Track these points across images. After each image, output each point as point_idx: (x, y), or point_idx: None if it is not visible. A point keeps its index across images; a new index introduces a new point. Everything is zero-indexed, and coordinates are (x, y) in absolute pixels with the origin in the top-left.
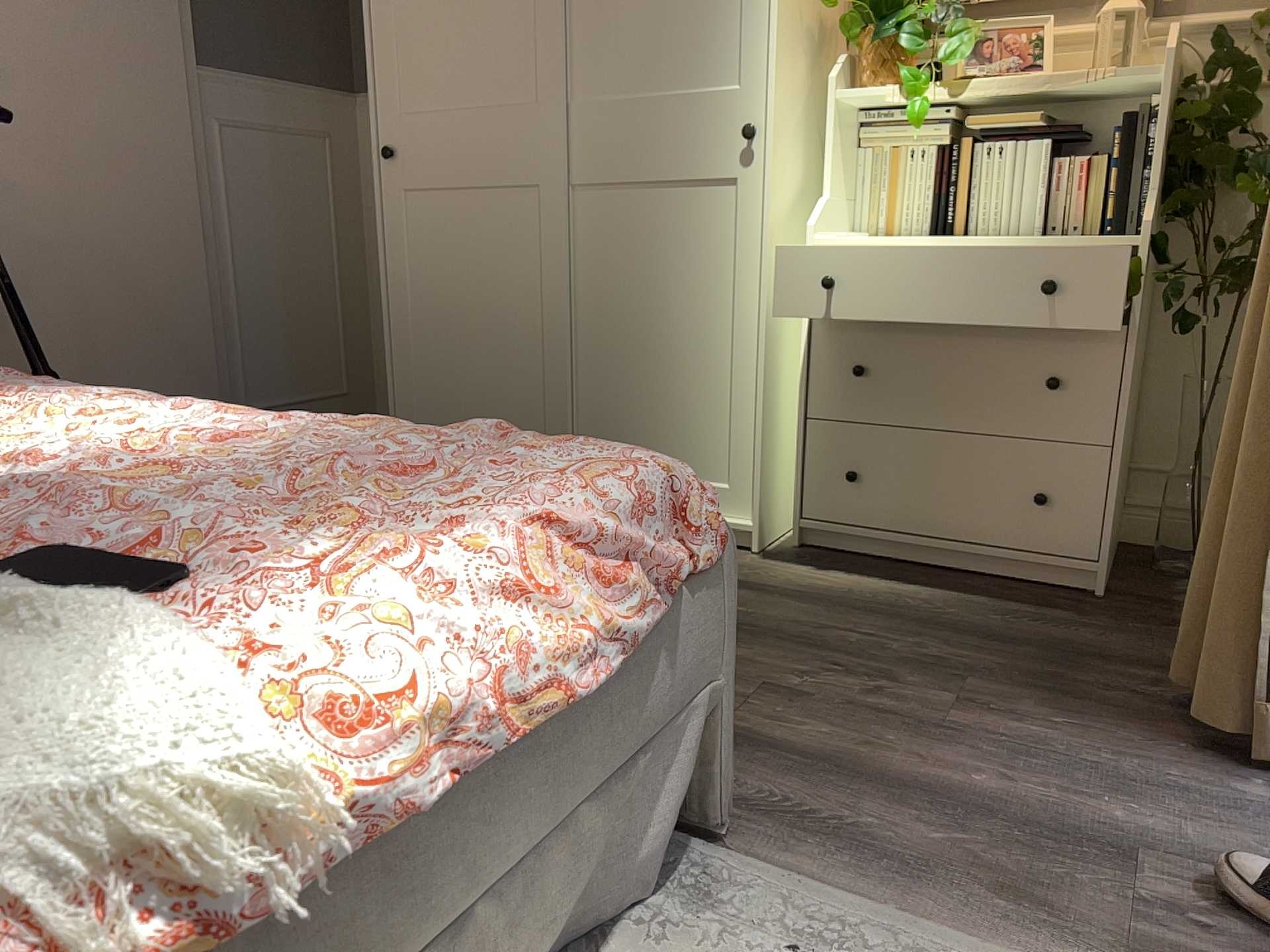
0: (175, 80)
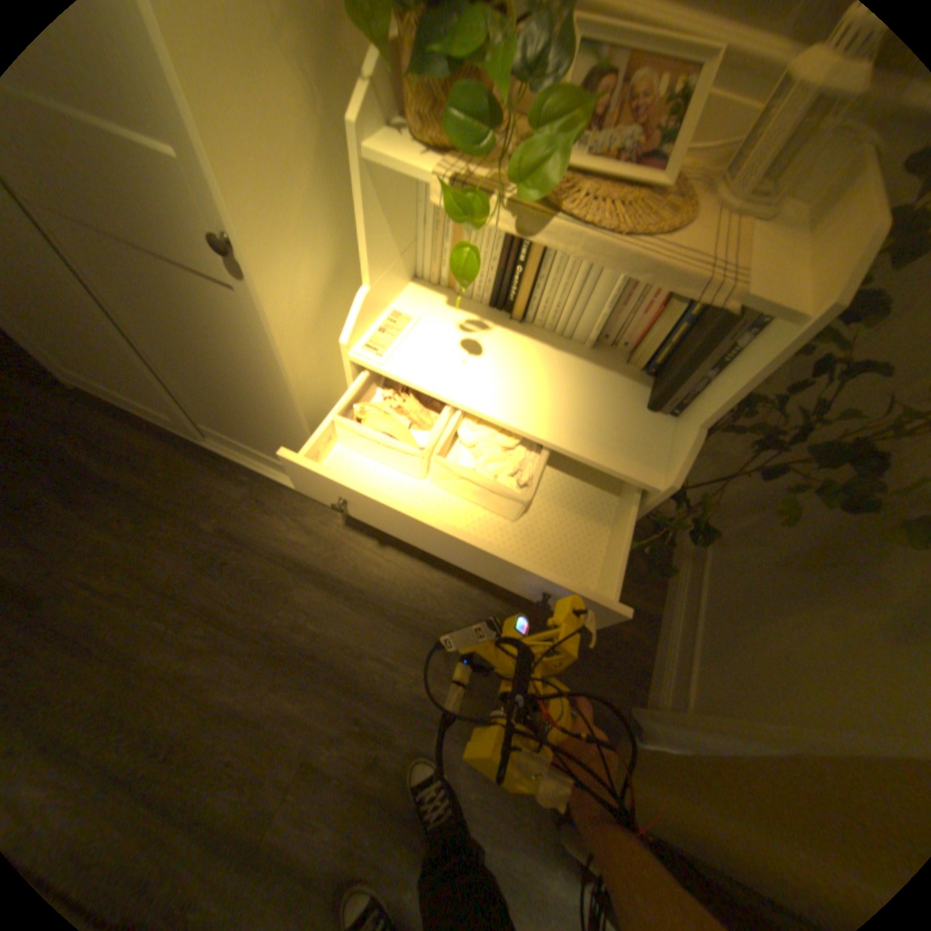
0: None
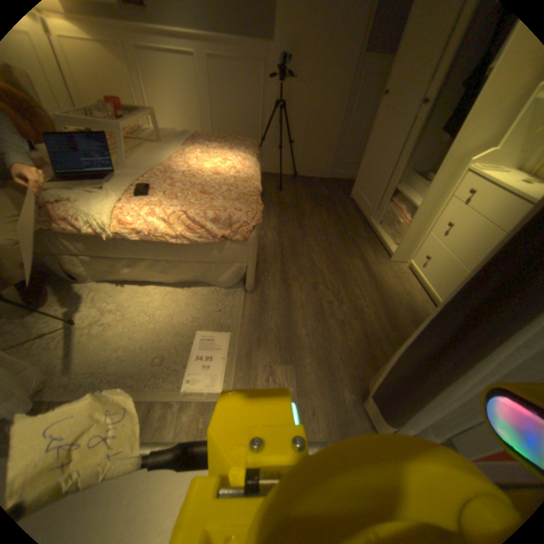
0: (354, 56)
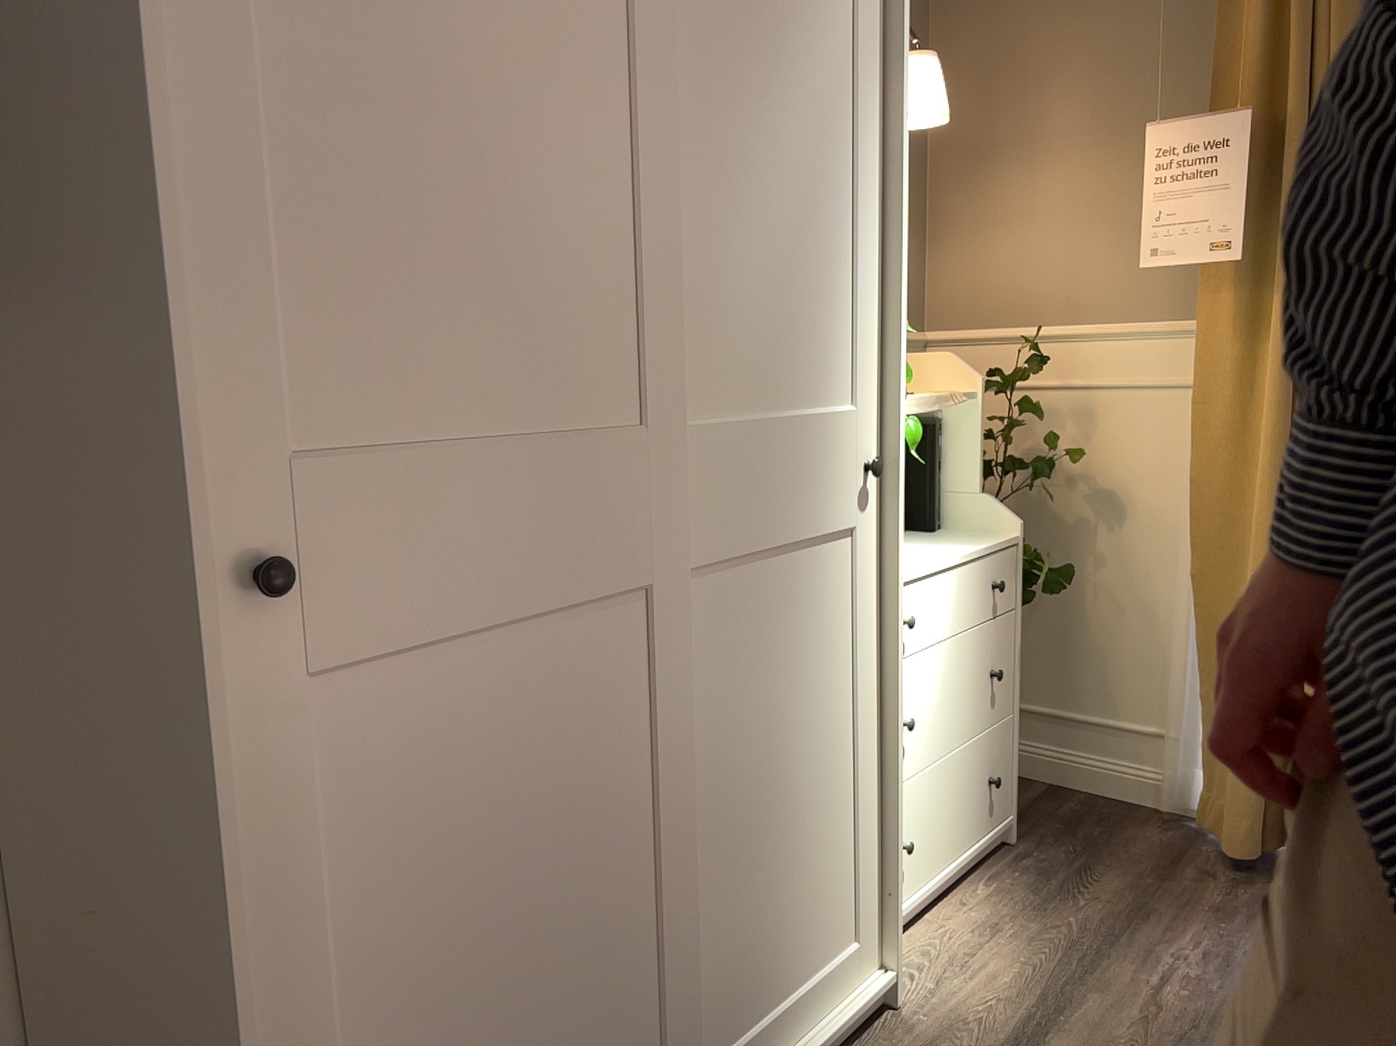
0: None
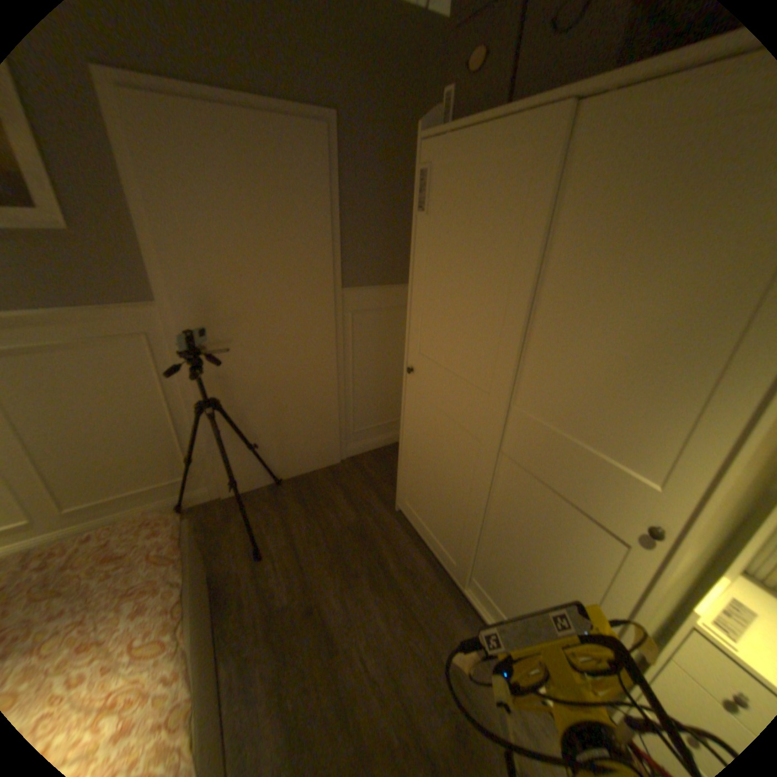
0: (326, 299)
